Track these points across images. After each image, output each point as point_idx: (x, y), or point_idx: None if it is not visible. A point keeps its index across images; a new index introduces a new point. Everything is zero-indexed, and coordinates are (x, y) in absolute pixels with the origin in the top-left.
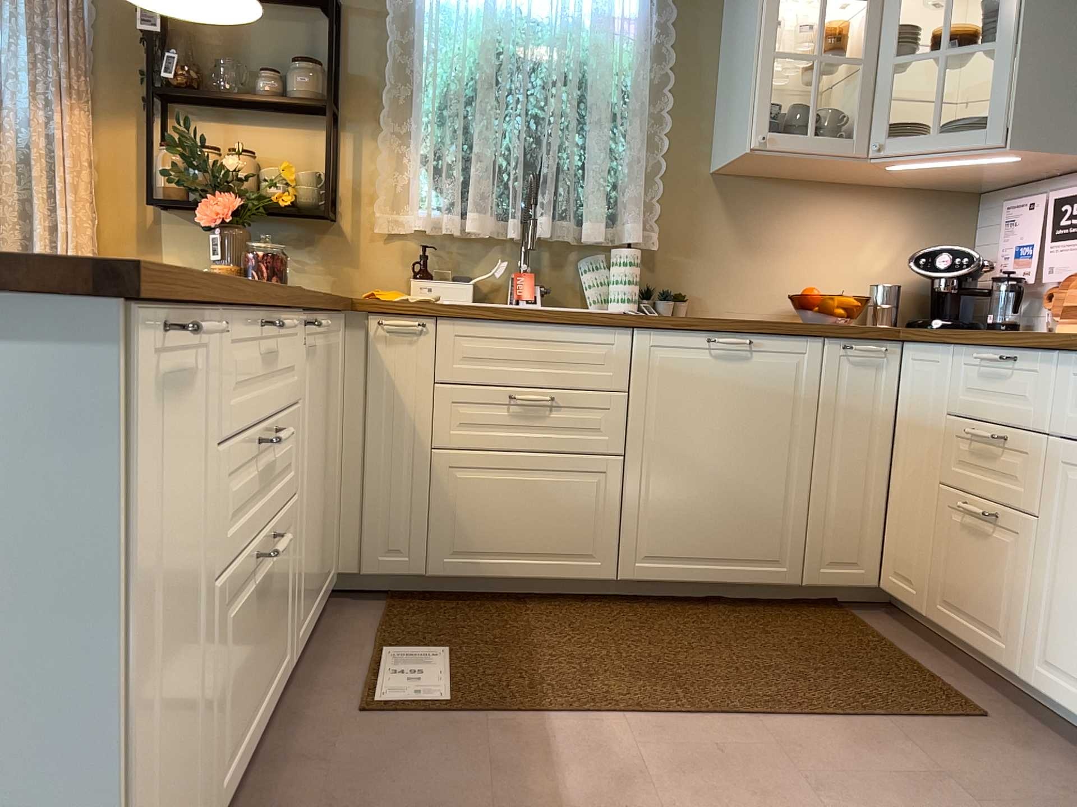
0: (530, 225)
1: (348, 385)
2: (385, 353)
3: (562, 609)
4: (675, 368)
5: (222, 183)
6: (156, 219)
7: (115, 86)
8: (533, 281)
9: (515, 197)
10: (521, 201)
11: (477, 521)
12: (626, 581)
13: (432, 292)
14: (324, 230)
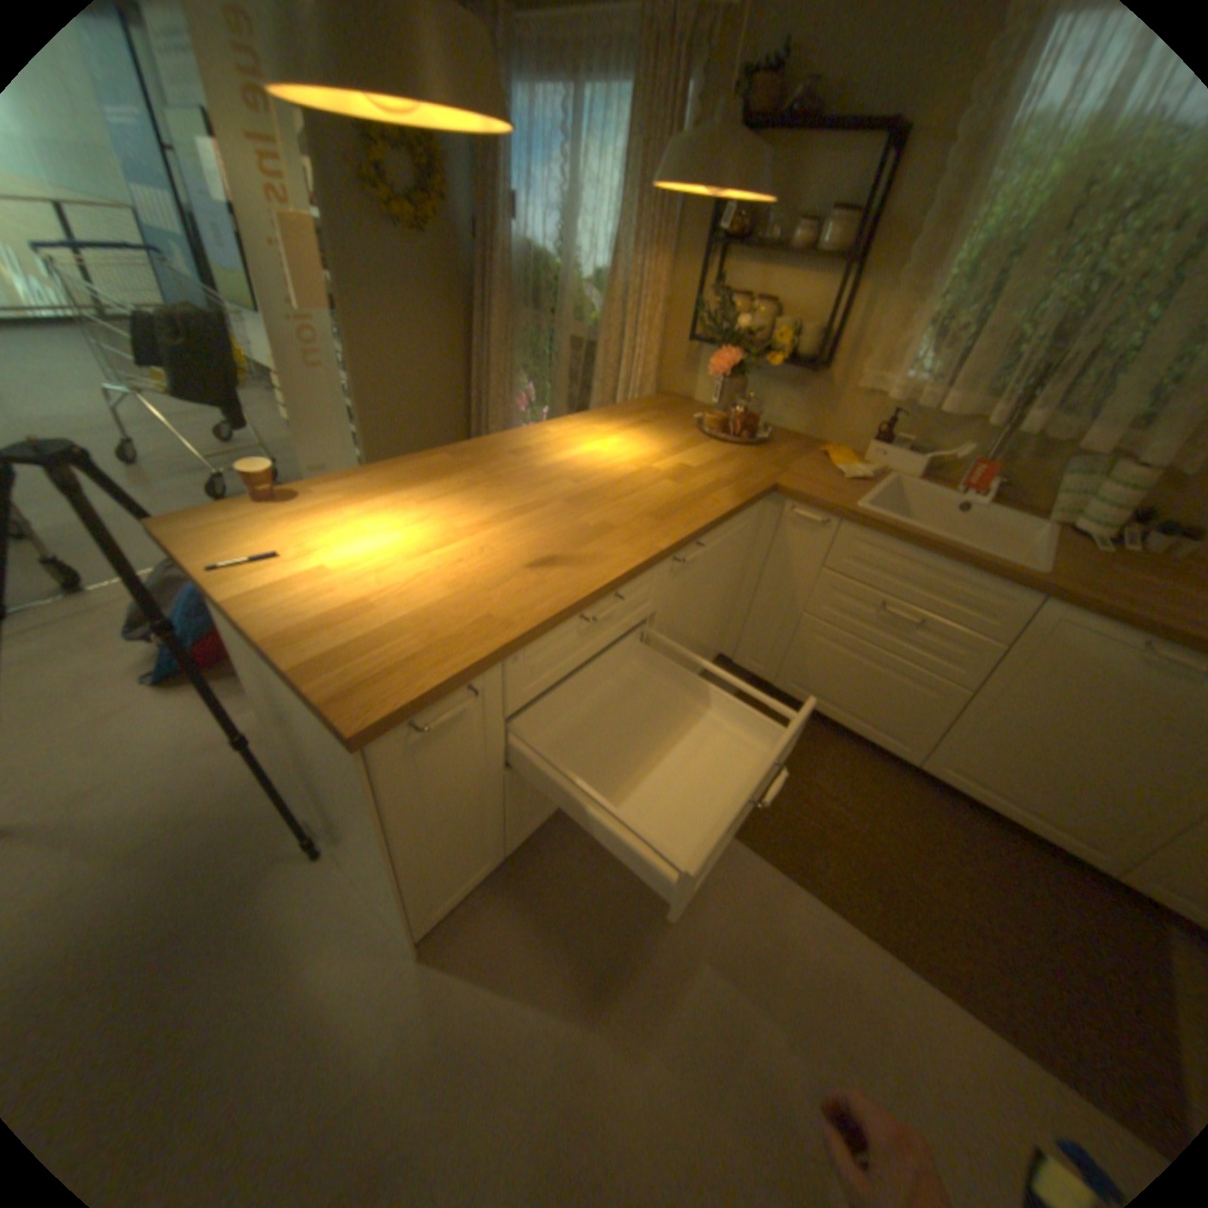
0: (1026, 409)
1: (759, 543)
2: (791, 532)
3: (863, 760)
4: (1080, 650)
5: (732, 338)
6: (696, 344)
7: (691, 225)
8: (1003, 466)
9: (1017, 379)
10: (1027, 380)
11: (821, 674)
12: (928, 773)
13: (884, 457)
14: (815, 375)
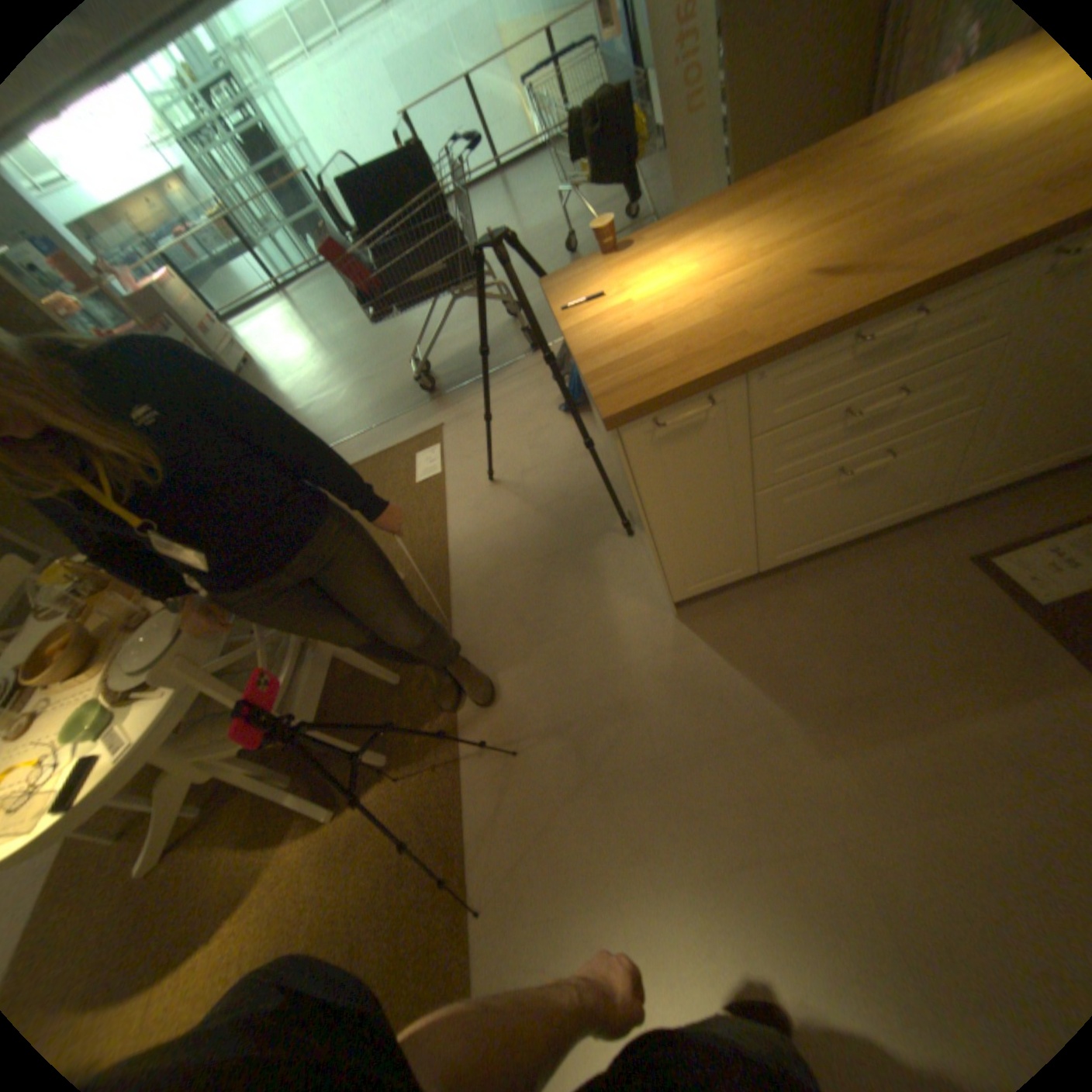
0: None
1: None
2: None
3: None
4: None
5: None
6: None
7: None
8: None
9: None
10: None
11: None
12: None
13: None
14: None
